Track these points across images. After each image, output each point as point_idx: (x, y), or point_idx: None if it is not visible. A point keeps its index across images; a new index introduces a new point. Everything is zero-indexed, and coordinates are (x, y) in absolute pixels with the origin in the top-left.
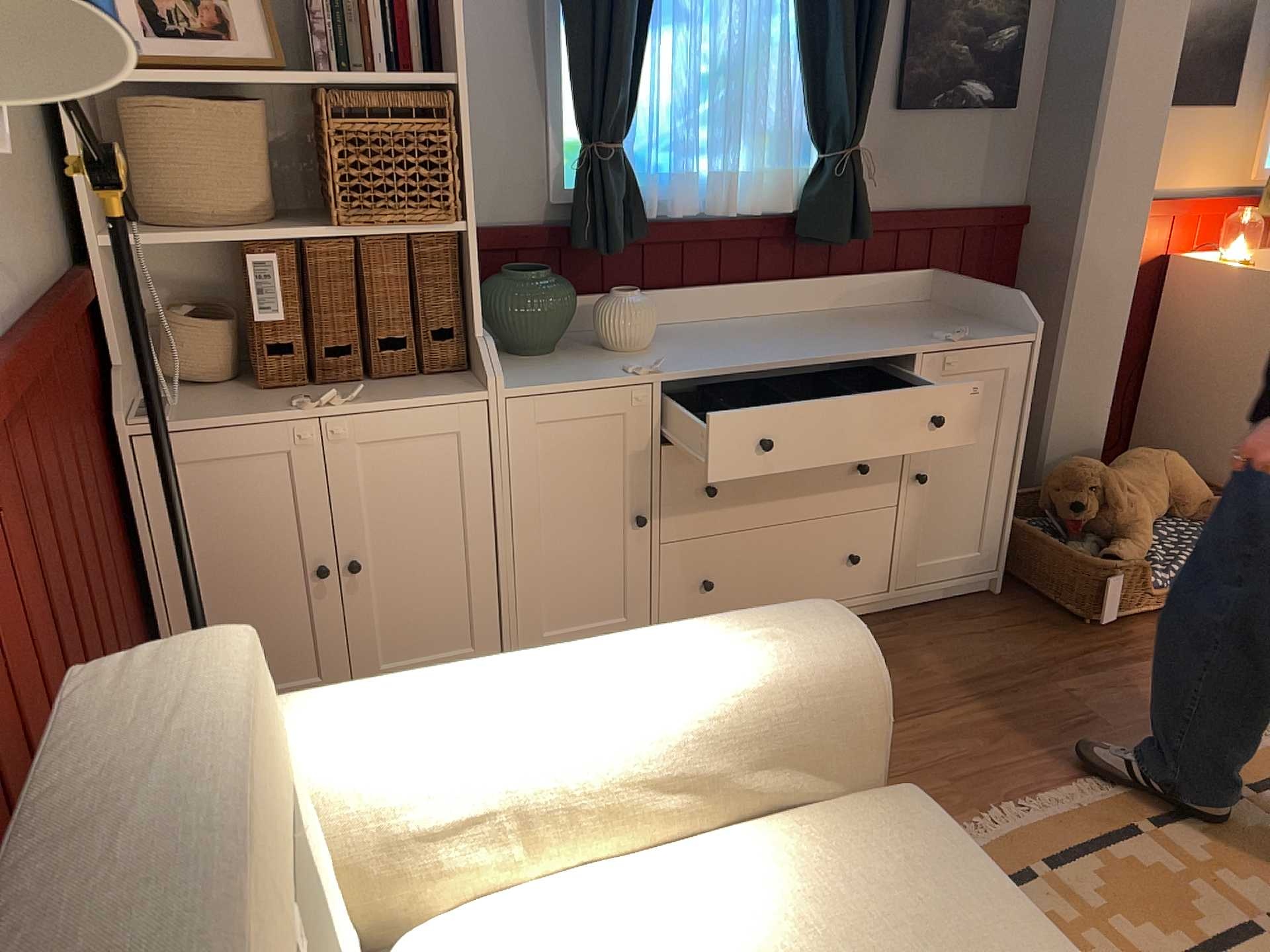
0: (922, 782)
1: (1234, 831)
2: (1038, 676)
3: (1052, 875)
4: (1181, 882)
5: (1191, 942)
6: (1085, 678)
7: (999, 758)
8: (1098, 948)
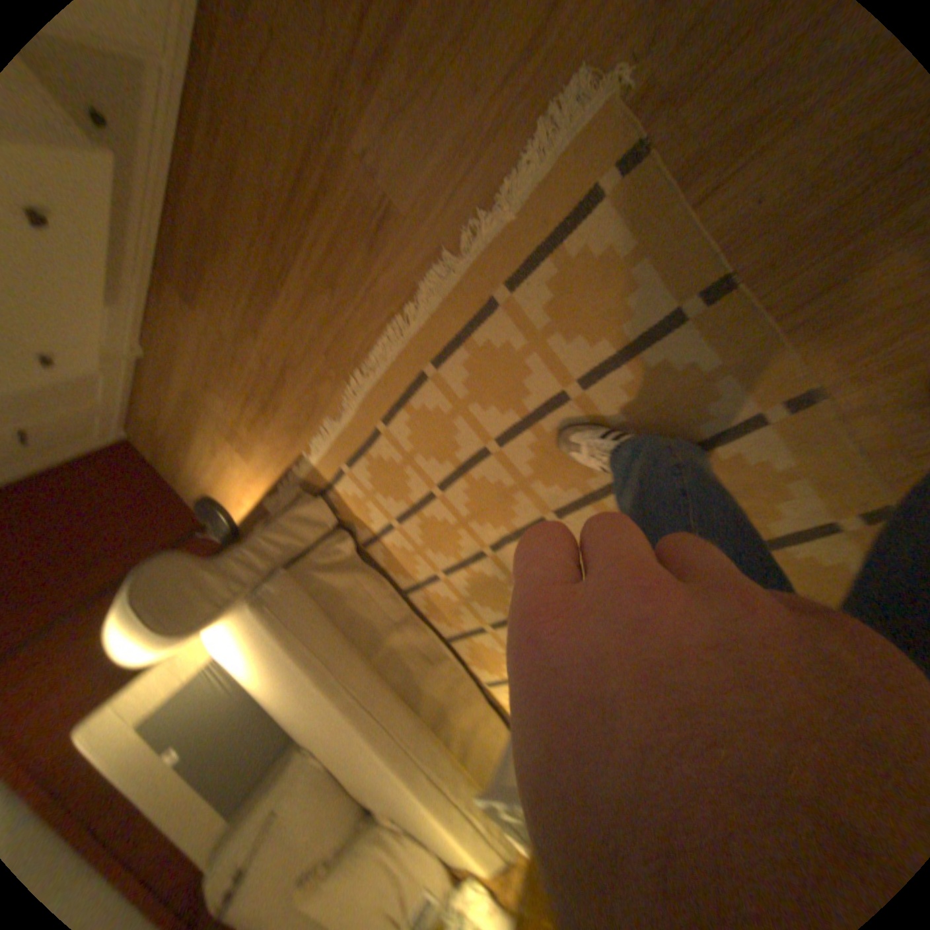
0: (310, 356)
1: (483, 350)
2: (330, 132)
3: (384, 425)
4: (447, 414)
5: (449, 461)
6: (368, 103)
7: (337, 308)
8: (409, 472)
